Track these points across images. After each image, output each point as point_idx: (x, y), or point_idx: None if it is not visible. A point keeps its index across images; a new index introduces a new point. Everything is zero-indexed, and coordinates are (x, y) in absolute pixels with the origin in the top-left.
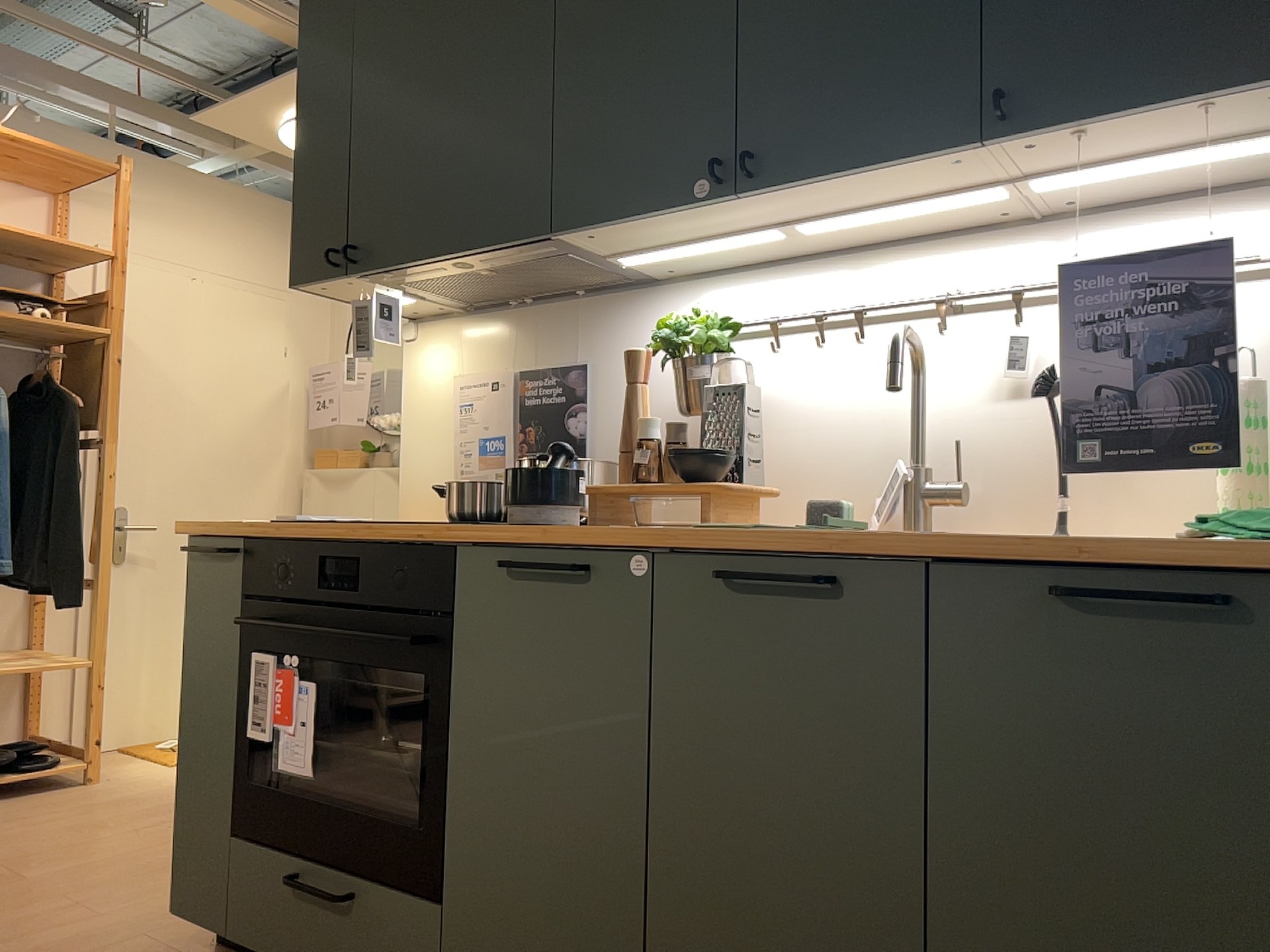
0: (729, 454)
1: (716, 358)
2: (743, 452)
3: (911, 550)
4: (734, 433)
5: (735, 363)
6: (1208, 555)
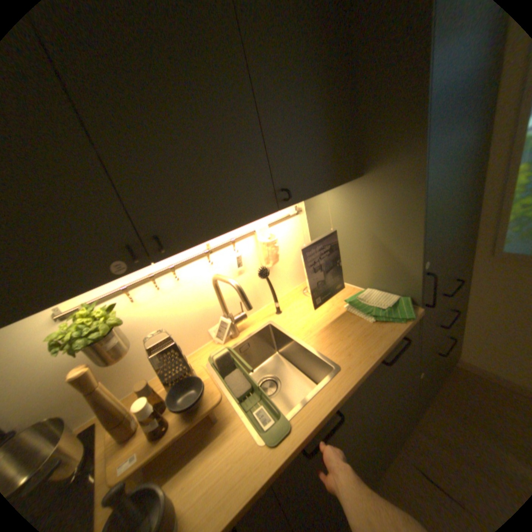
0: (185, 378)
1: (113, 330)
2: (183, 368)
3: (358, 385)
4: (179, 367)
5: (119, 322)
6: (406, 334)
